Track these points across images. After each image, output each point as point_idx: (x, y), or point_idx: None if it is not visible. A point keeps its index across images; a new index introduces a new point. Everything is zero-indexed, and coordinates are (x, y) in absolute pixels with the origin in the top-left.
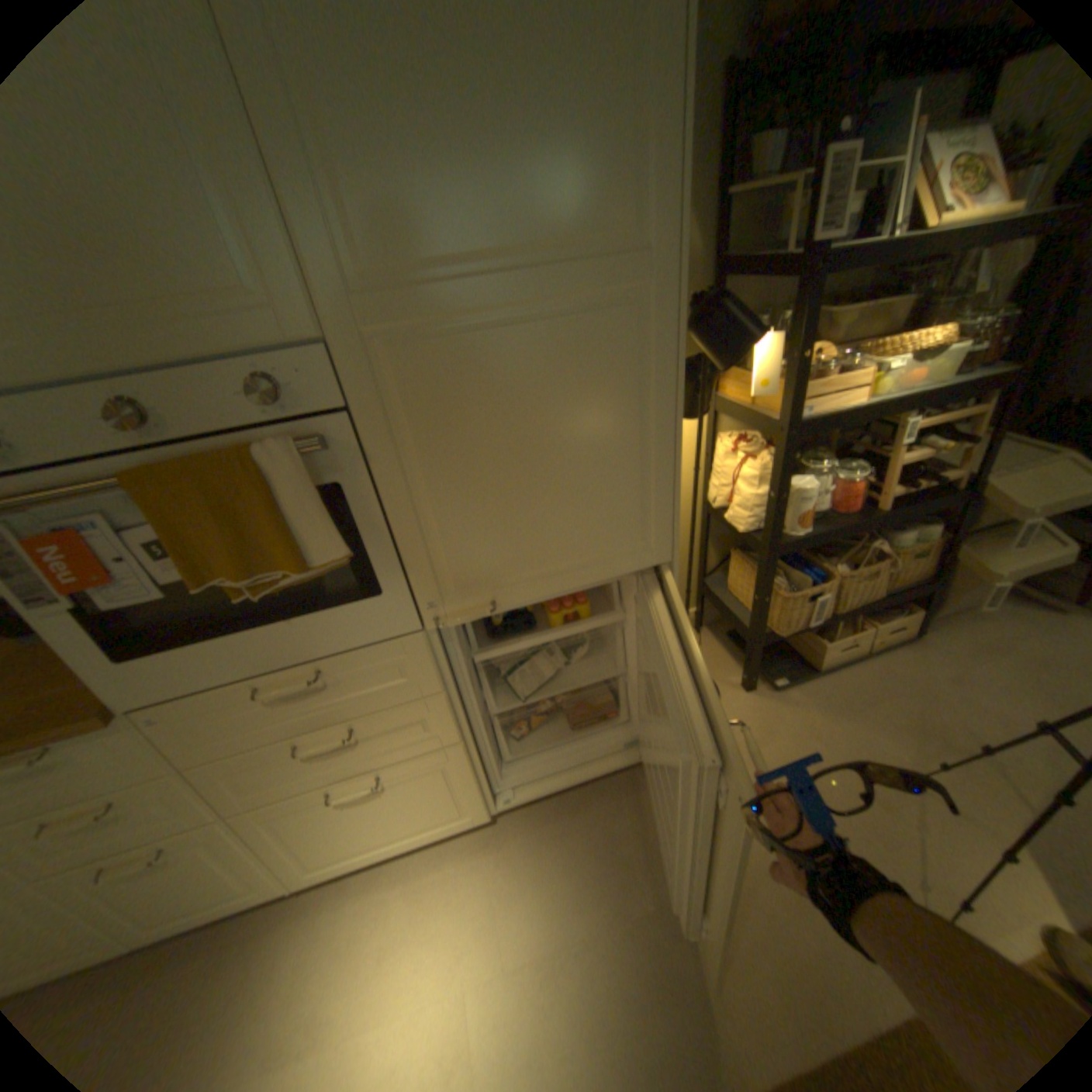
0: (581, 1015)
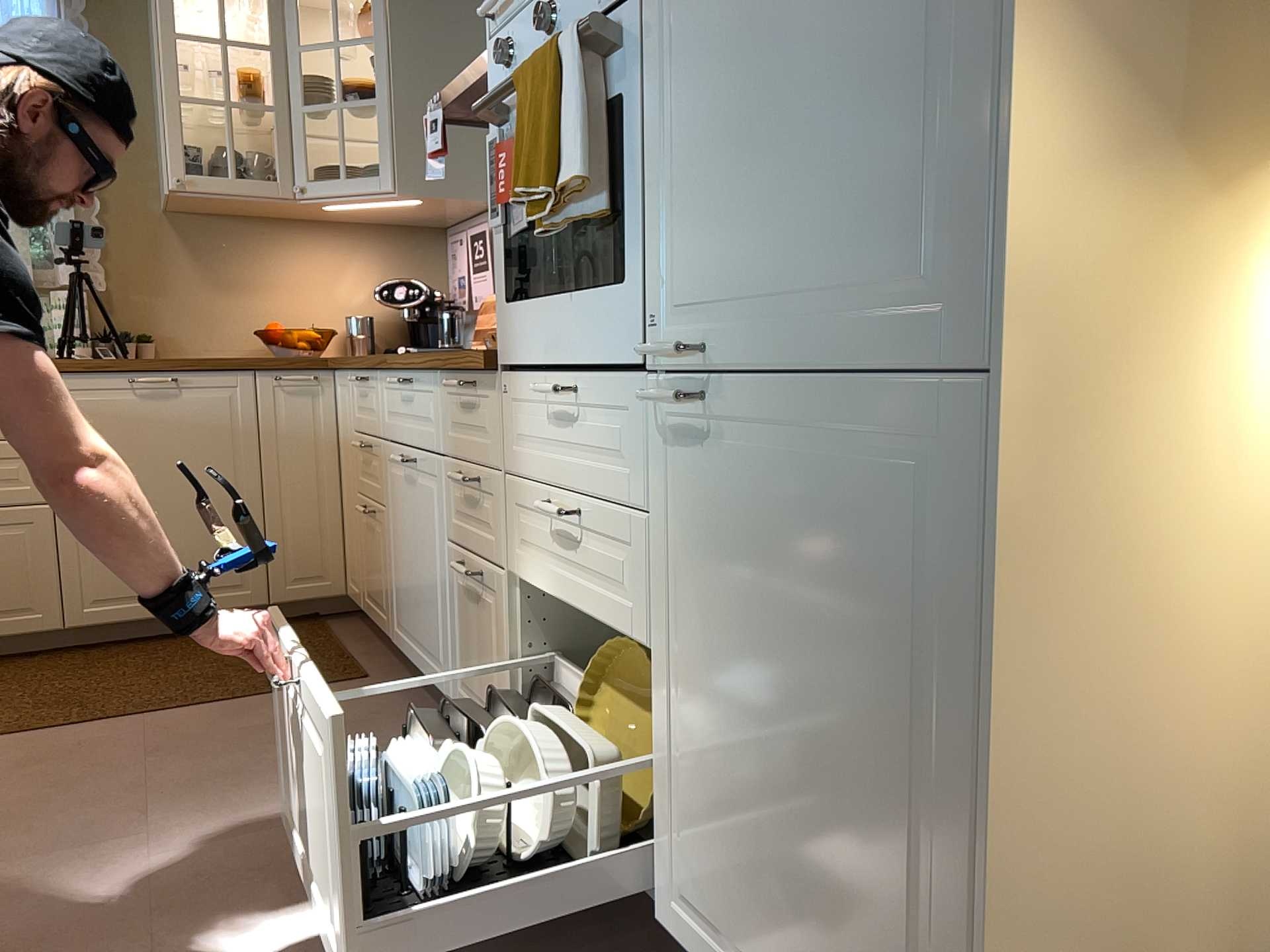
0: None
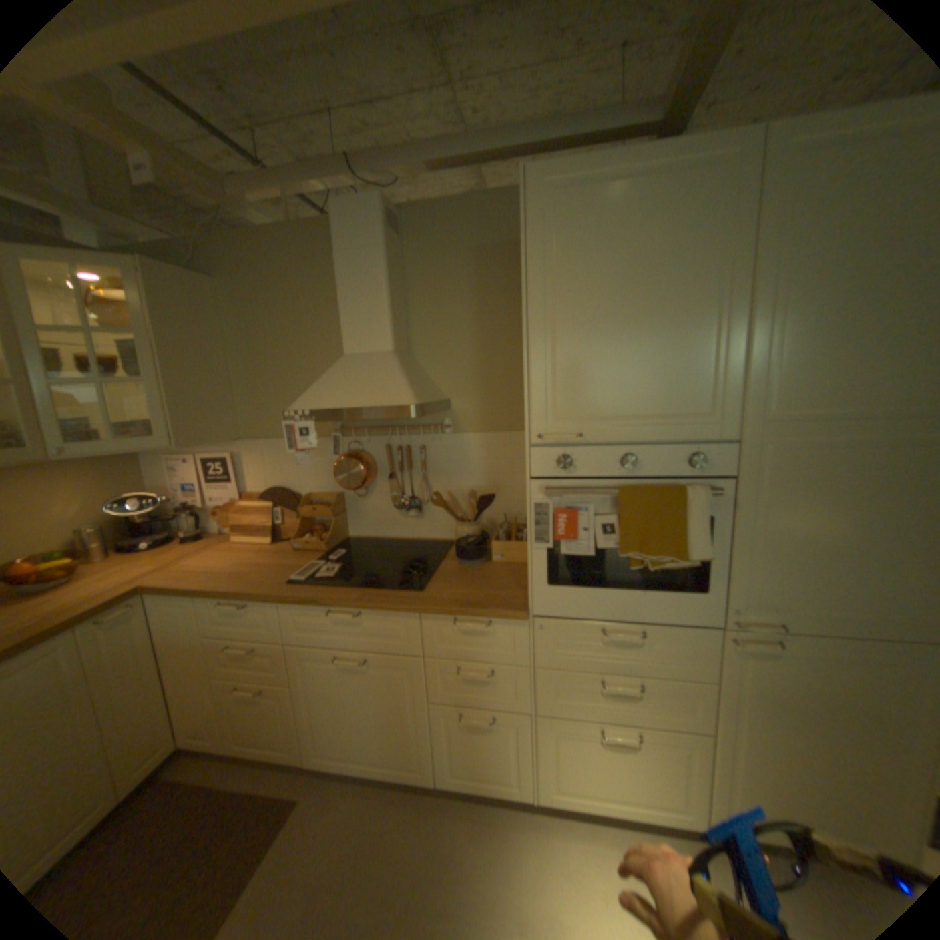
0: None
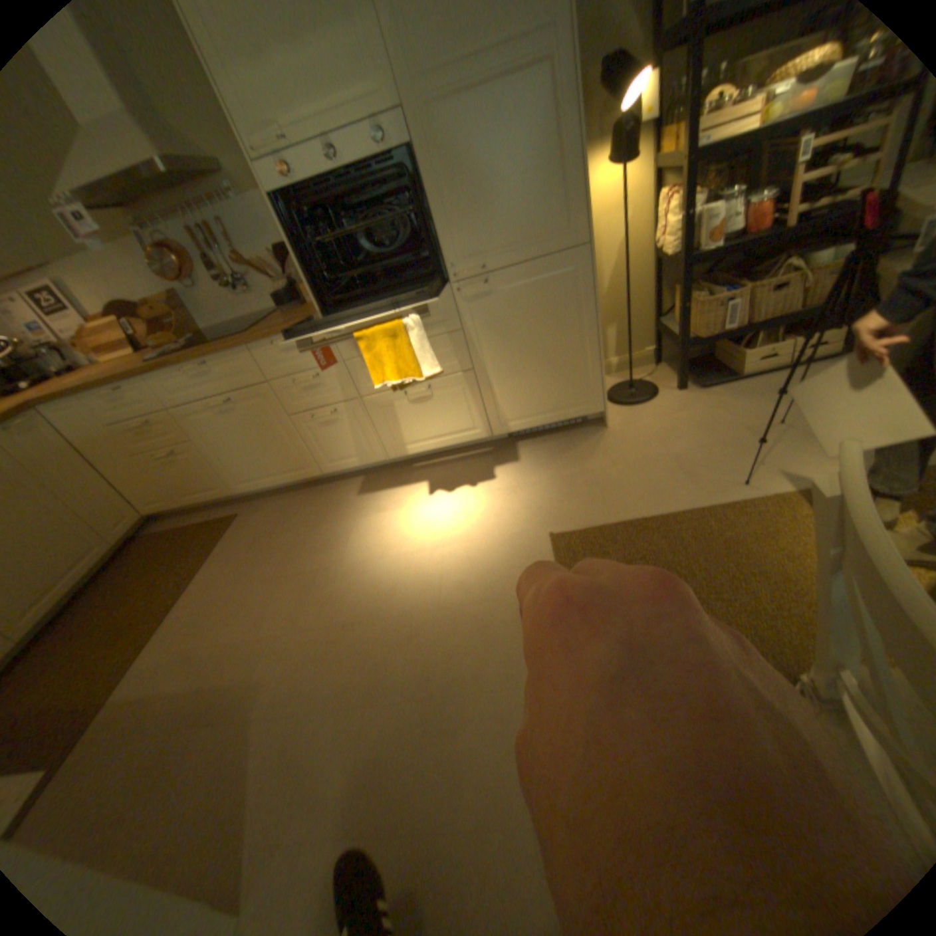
0: (527, 501)
